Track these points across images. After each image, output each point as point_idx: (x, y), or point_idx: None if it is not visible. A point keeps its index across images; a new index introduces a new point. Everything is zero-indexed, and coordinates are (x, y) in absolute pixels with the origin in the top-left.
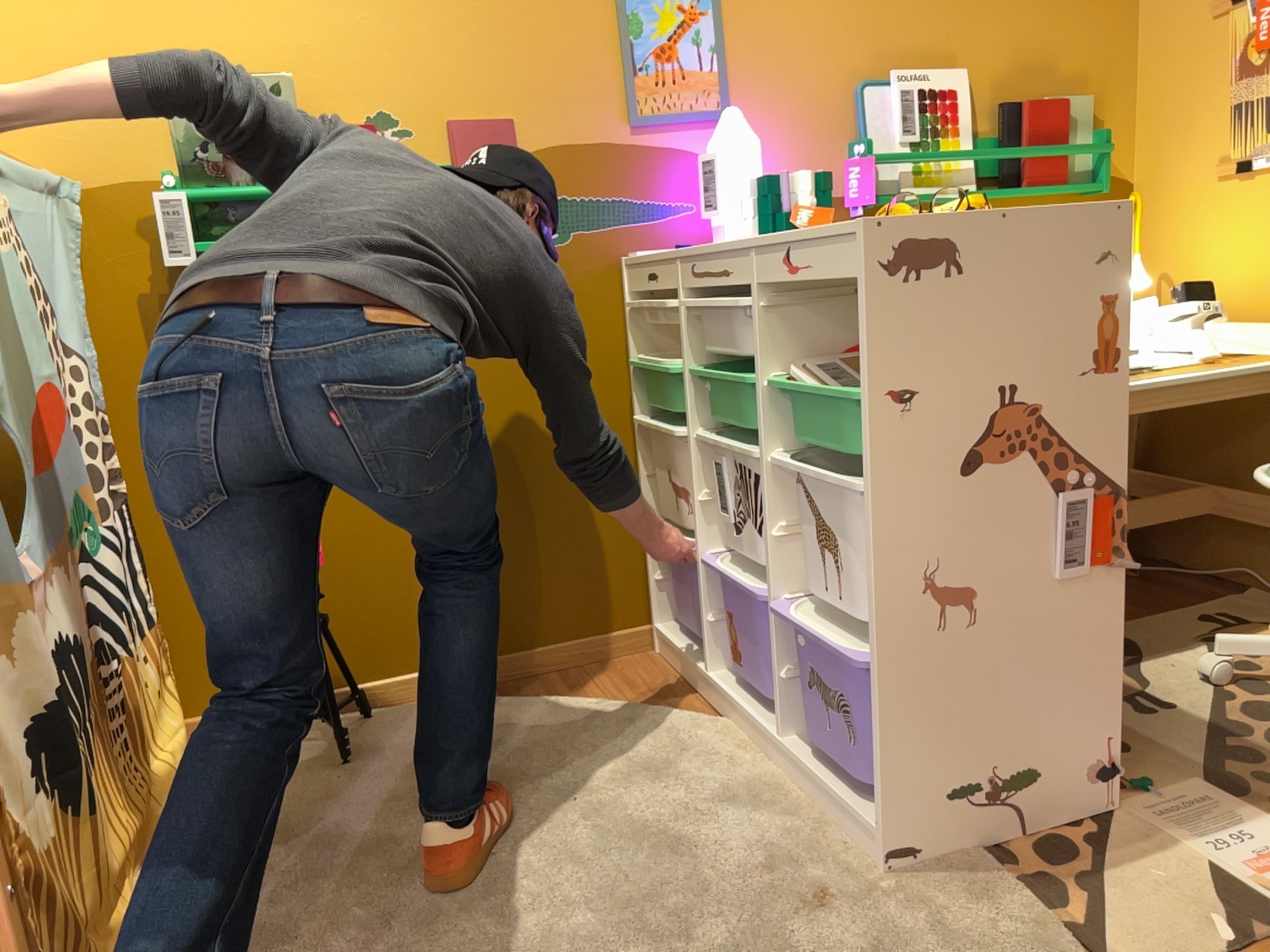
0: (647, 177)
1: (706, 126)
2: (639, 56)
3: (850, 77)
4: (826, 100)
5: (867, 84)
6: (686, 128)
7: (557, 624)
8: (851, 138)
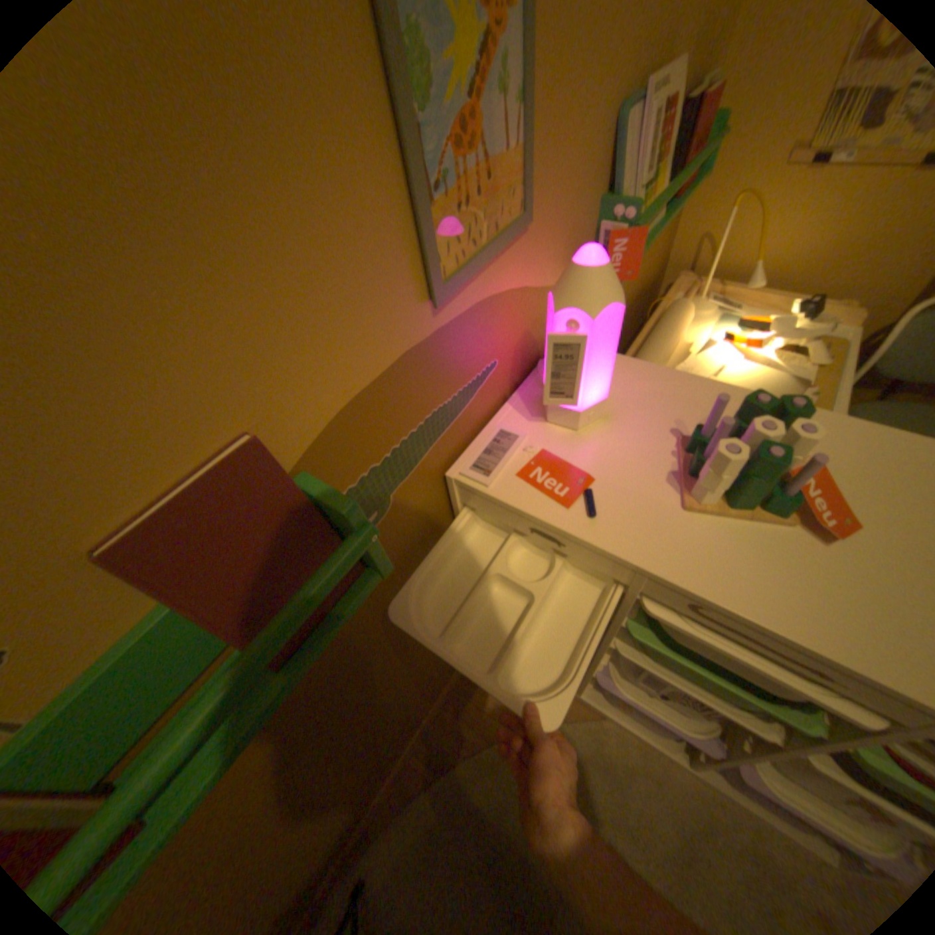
0: (456, 362)
1: (509, 247)
2: (434, 150)
3: (620, 94)
4: (599, 142)
5: (633, 103)
6: (492, 262)
7: (436, 693)
8: (605, 188)
